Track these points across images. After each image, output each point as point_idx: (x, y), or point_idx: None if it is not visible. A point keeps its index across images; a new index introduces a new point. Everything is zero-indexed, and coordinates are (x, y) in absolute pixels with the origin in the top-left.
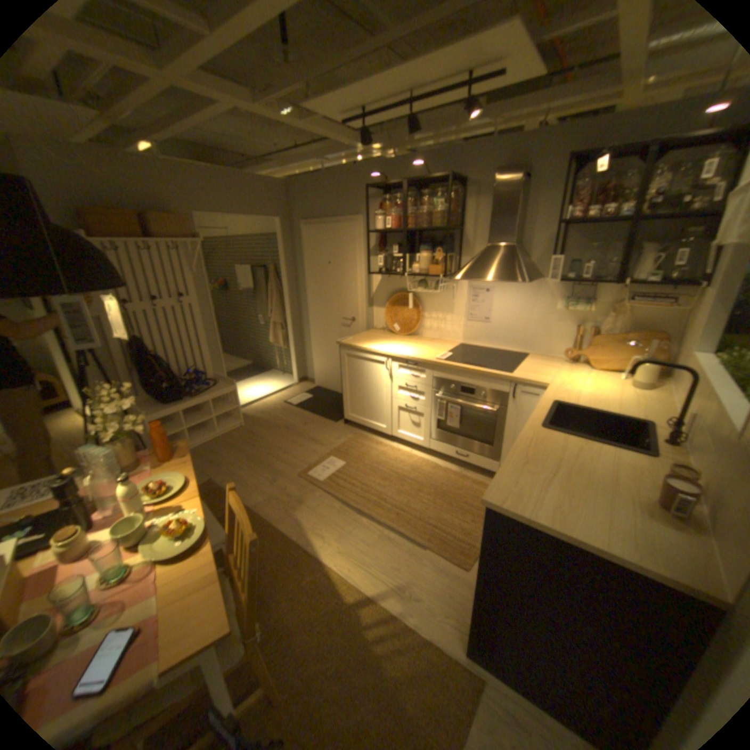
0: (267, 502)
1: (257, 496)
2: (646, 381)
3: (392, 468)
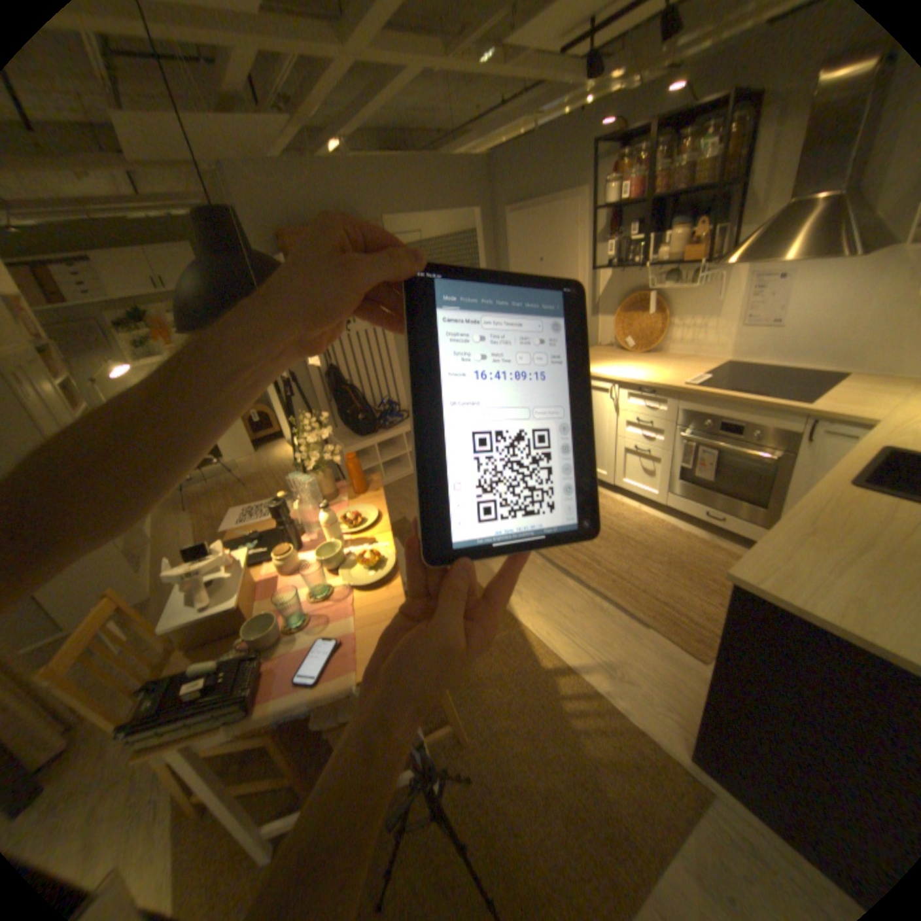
0: None
1: None
2: None
3: (612, 526)
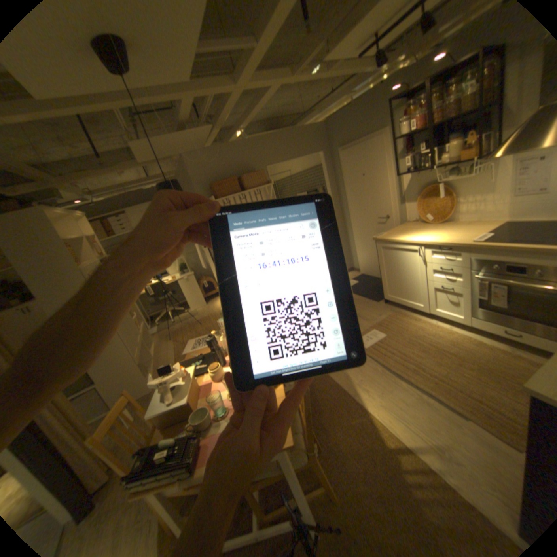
0: None
1: None
2: None
3: (431, 342)
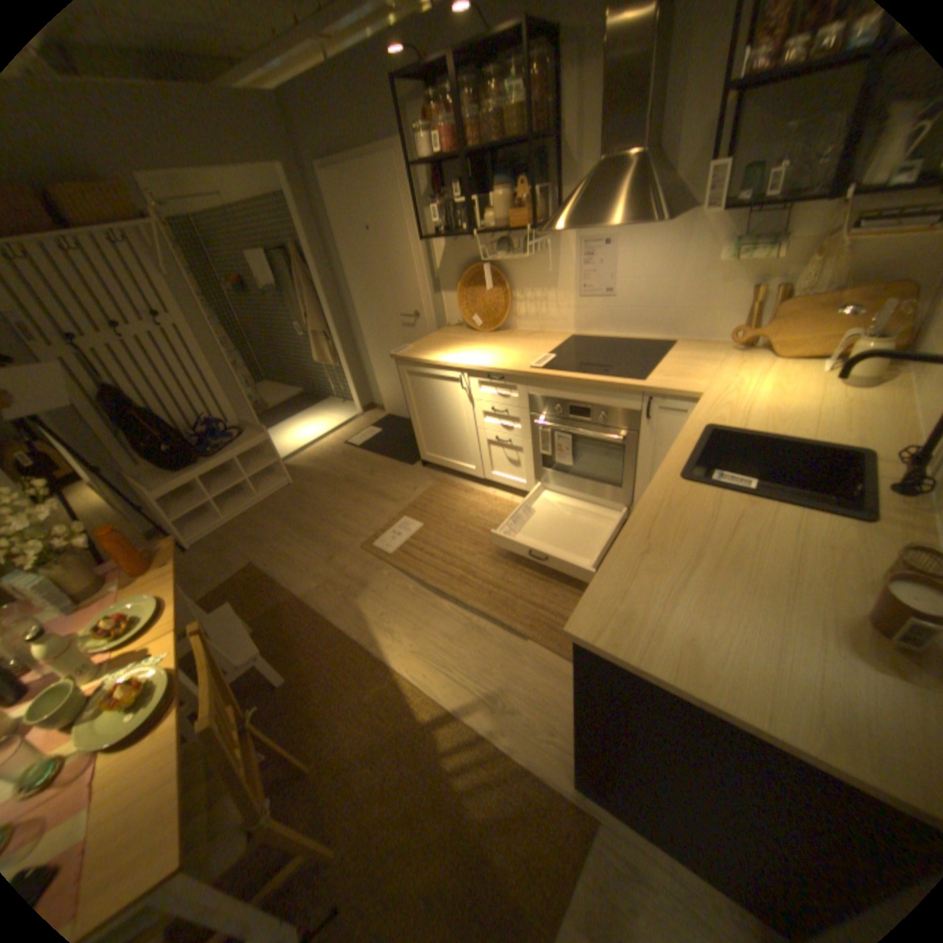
0: (322, 588)
1: (309, 581)
2: (867, 373)
3: (485, 526)
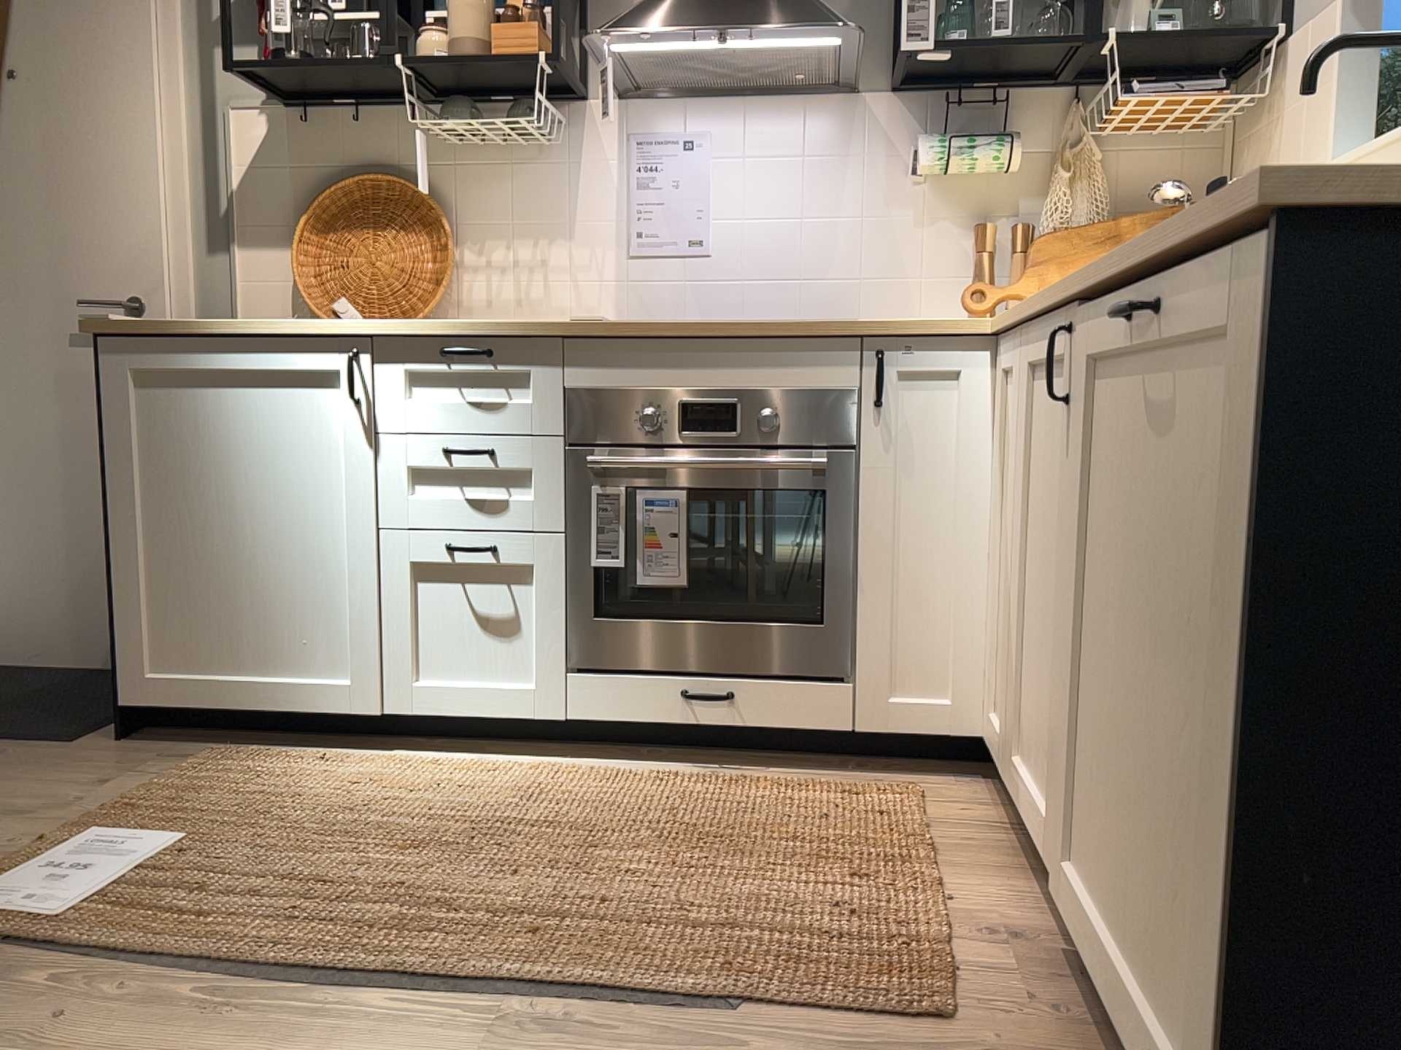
0: None
1: None
2: None
3: (434, 817)
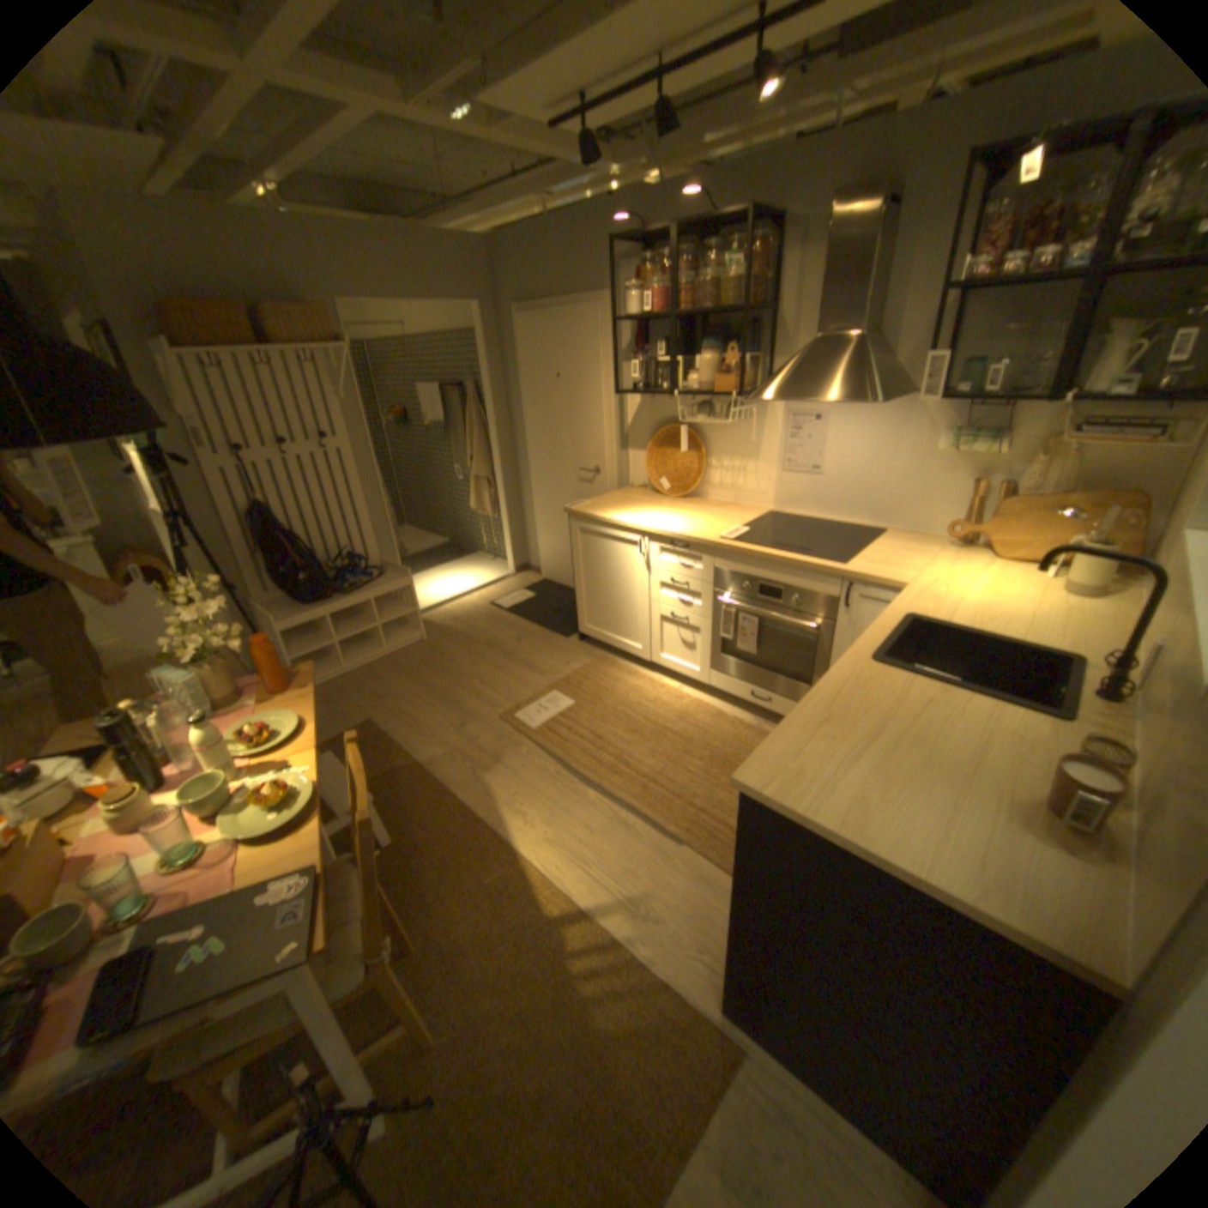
0: (450, 756)
1: (436, 747)
2: (1090, 582)
3: (647, 714)
